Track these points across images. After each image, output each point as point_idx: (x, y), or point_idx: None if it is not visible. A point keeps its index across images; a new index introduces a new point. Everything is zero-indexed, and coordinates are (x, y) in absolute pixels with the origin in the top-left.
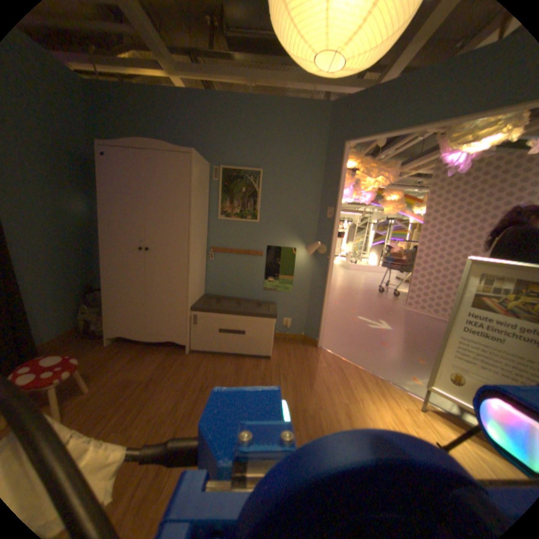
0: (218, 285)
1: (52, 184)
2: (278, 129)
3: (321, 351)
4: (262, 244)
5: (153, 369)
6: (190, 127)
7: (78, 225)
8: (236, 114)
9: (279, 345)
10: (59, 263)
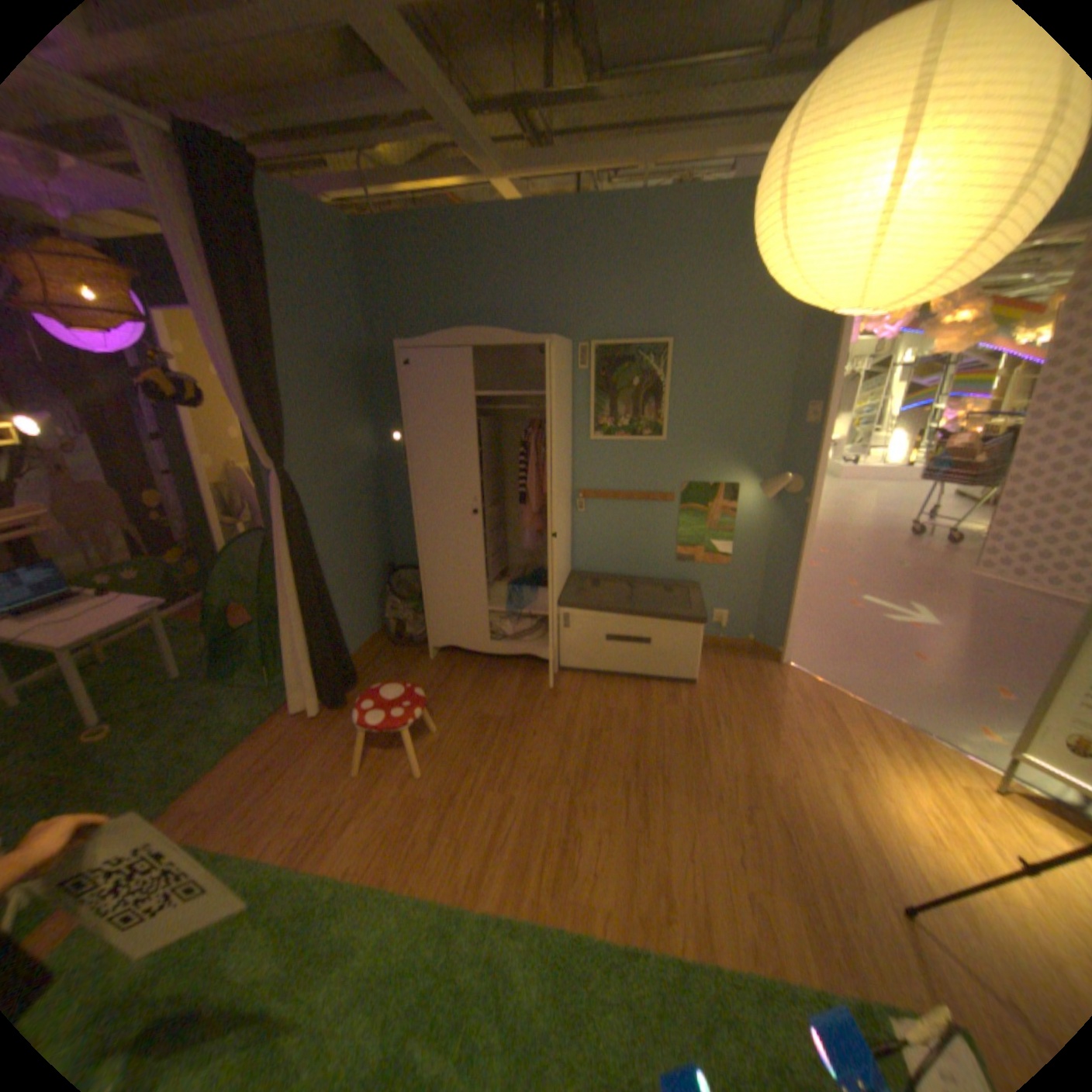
0: (593, 555)
1: (334, 416)
2: (705, 251)
3: (791, 671)
4: (673, 479)
5: (512, 697)
6: (532, 274)
7: (369, 469)
8: (619, 234)
9: (708, 657)
10: (355, 535)
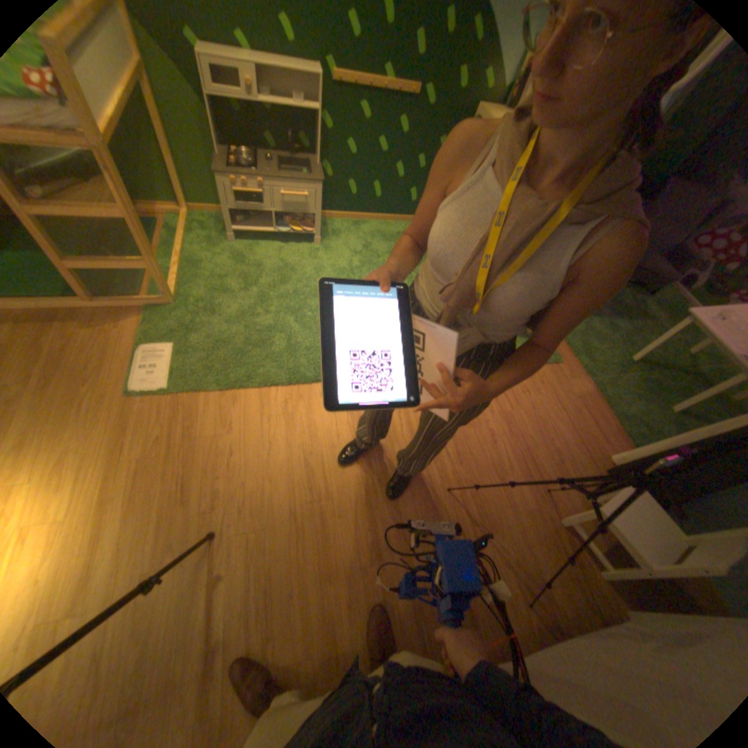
0: None
1: None
2: None
3: None
4: None
5: None
6: None
7: None
8: None
9: None
10: None
